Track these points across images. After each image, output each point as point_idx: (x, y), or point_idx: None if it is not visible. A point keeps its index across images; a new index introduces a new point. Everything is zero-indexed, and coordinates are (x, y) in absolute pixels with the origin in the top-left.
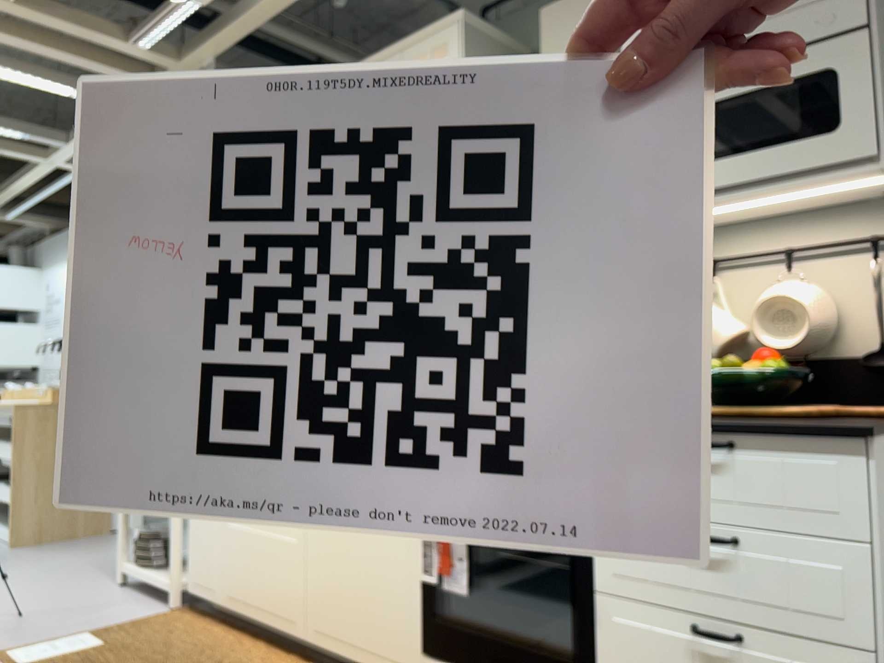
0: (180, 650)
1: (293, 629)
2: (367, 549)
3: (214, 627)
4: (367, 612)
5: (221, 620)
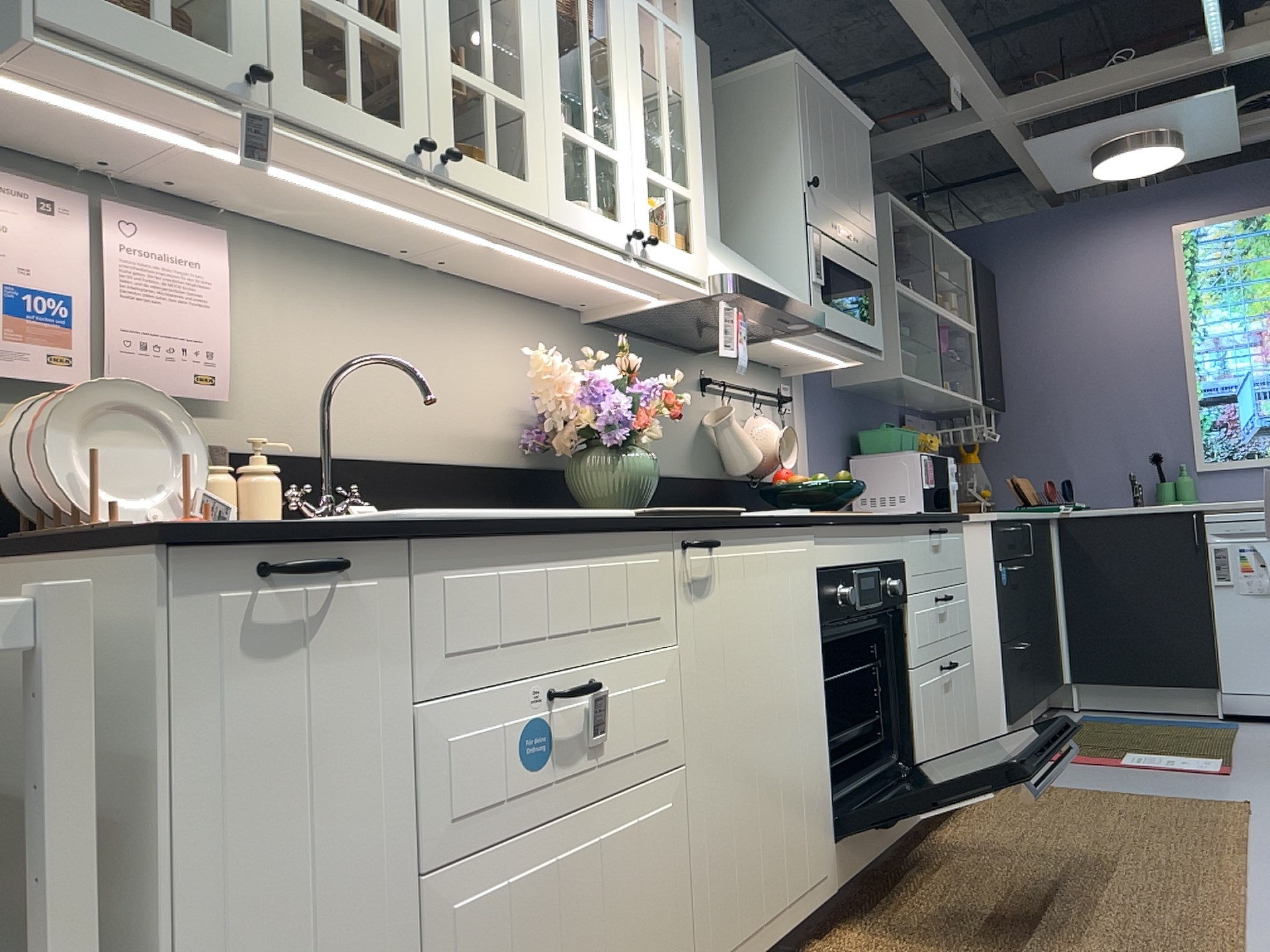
0: None
1: None
2: (779, 737)
3: None
4: (785, 840)
5: None
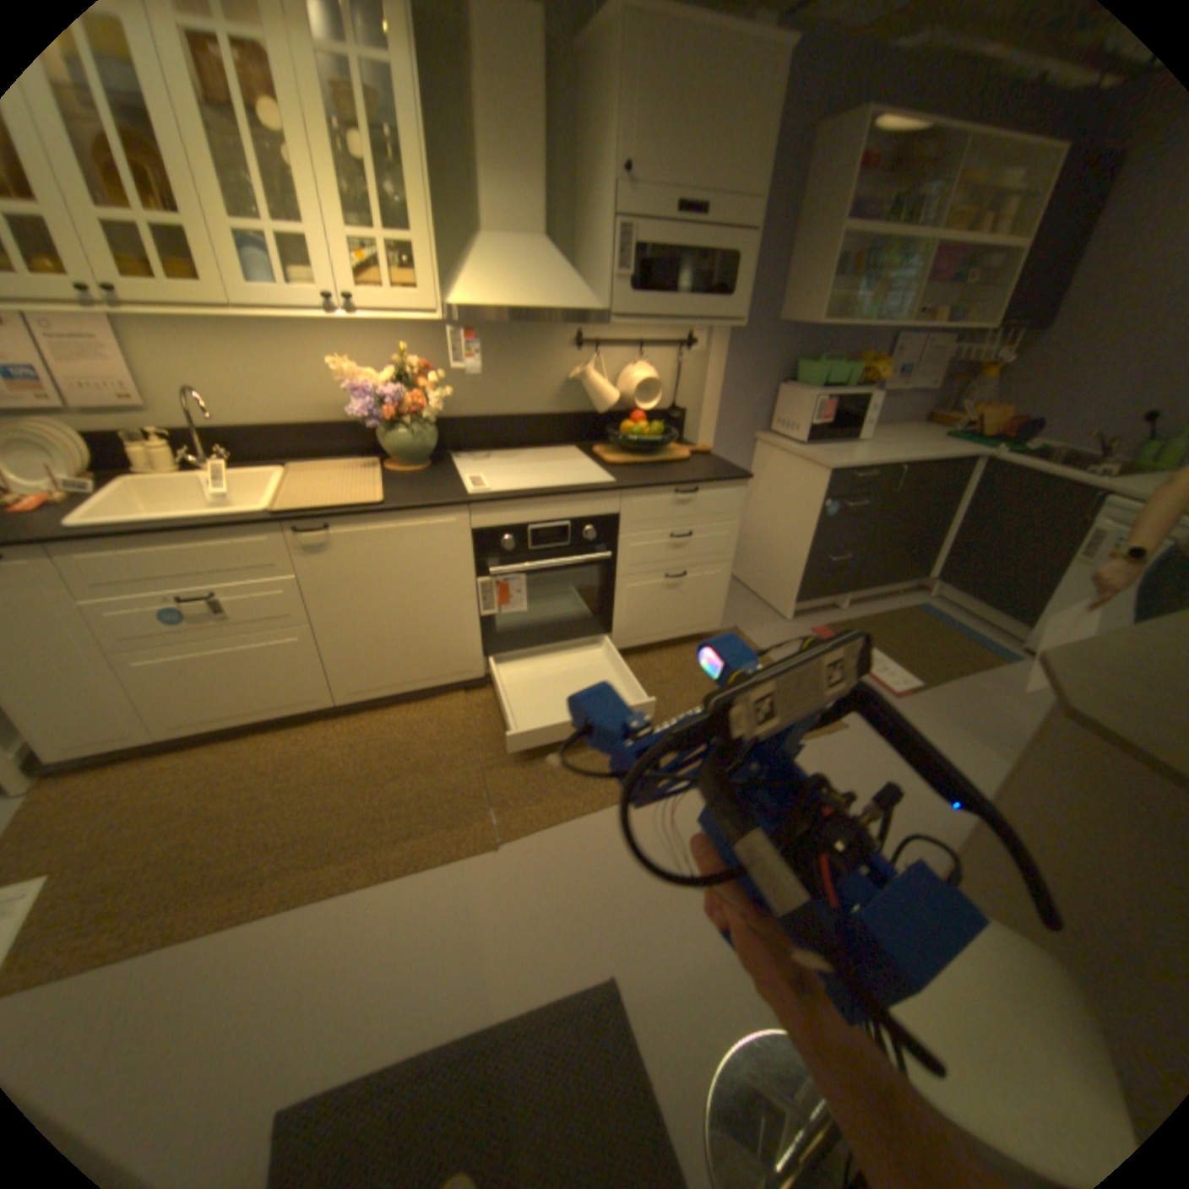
0: (182, 801)
1: (315, 707)
2: (414, 616)
3: (153, 766)
4: (421, 657)
5: (137, 757)
